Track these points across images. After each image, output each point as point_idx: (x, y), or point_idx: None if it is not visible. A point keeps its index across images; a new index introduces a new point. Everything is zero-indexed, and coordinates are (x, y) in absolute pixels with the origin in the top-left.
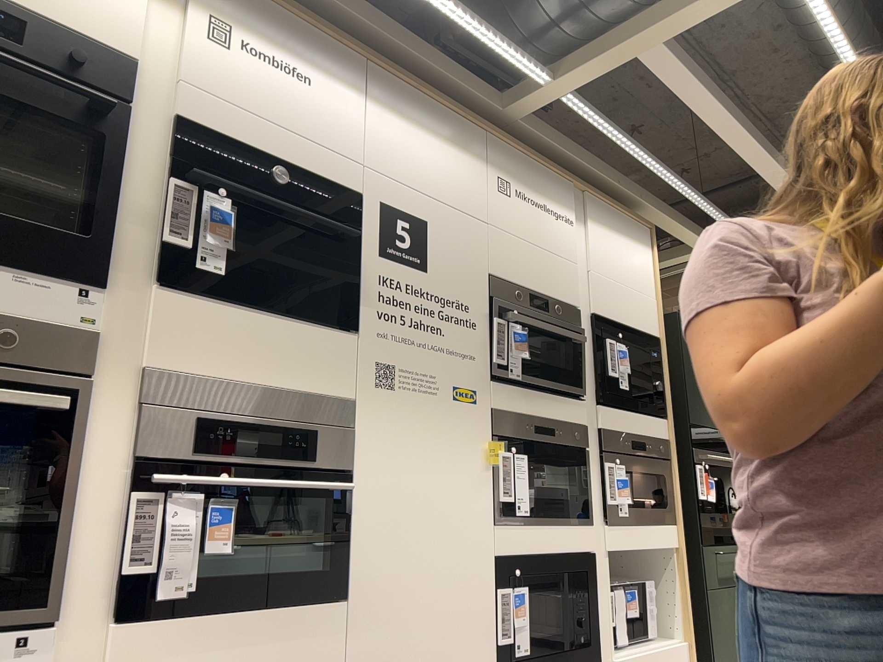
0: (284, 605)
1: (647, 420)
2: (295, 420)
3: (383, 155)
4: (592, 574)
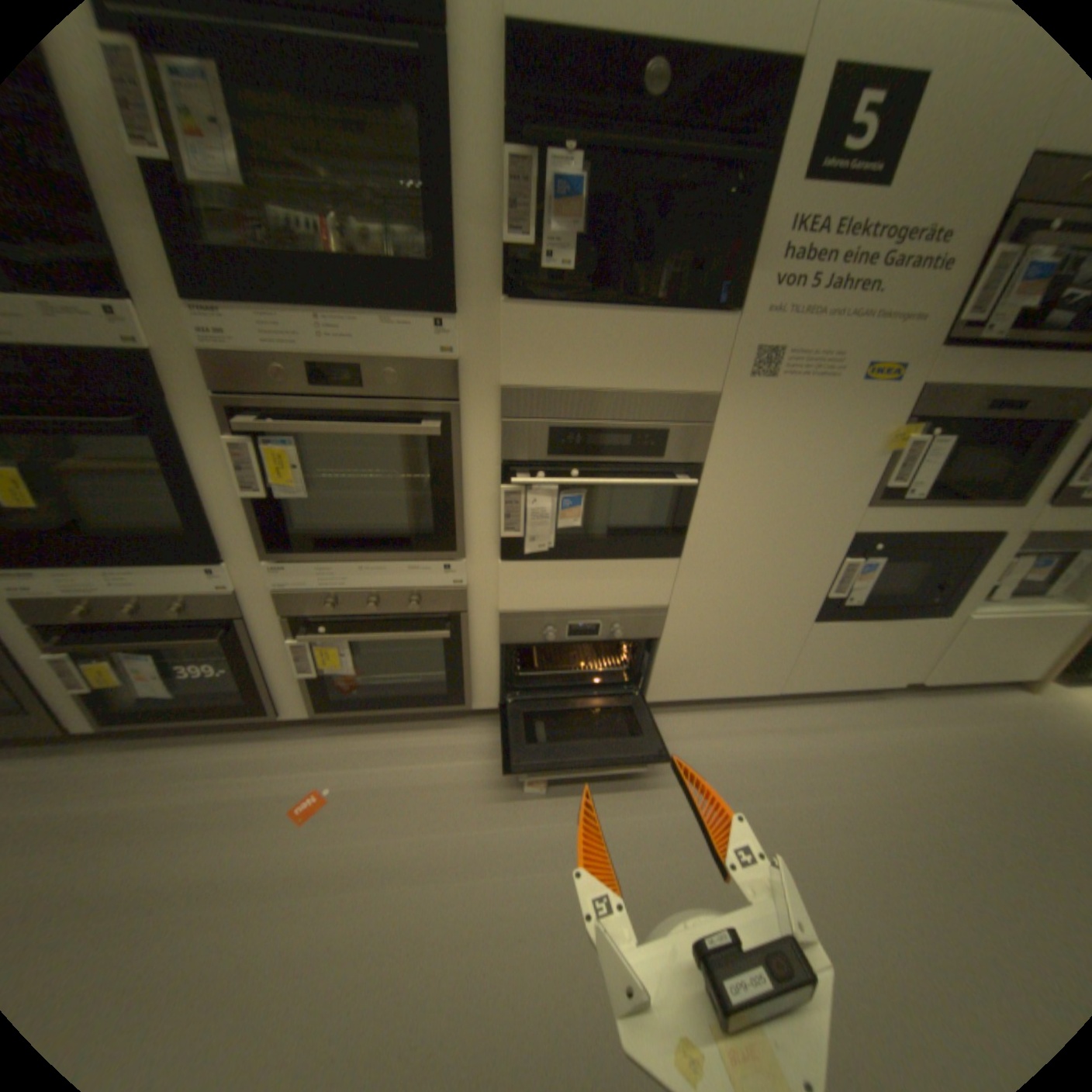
0: (623, 558)
1: None
2: (646, 420)
3: None
4: (986, 552)
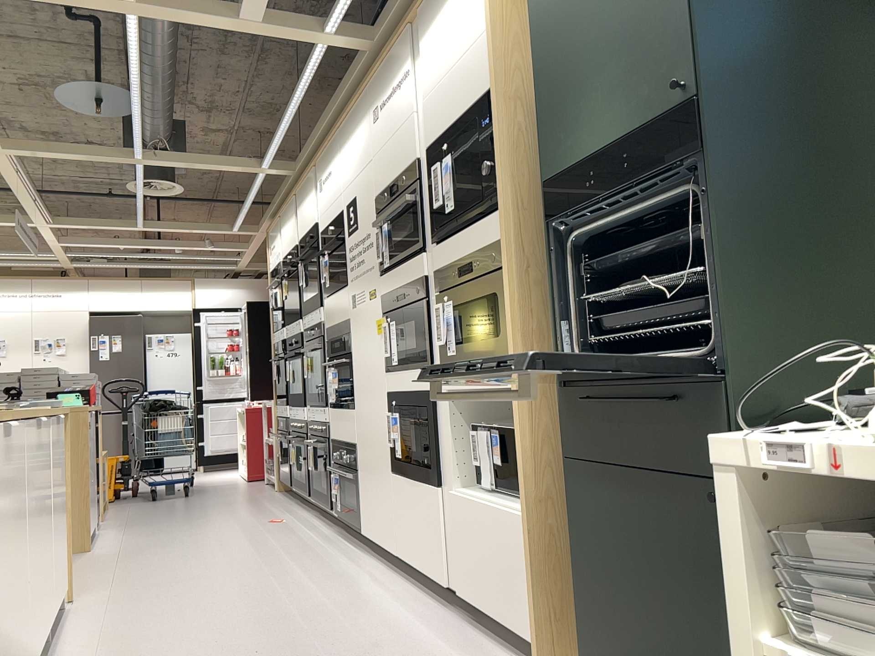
0: (345, 408)
1: (478, 228)
2: (341, 334)
3: (344, 178)
4: (429, 410)
